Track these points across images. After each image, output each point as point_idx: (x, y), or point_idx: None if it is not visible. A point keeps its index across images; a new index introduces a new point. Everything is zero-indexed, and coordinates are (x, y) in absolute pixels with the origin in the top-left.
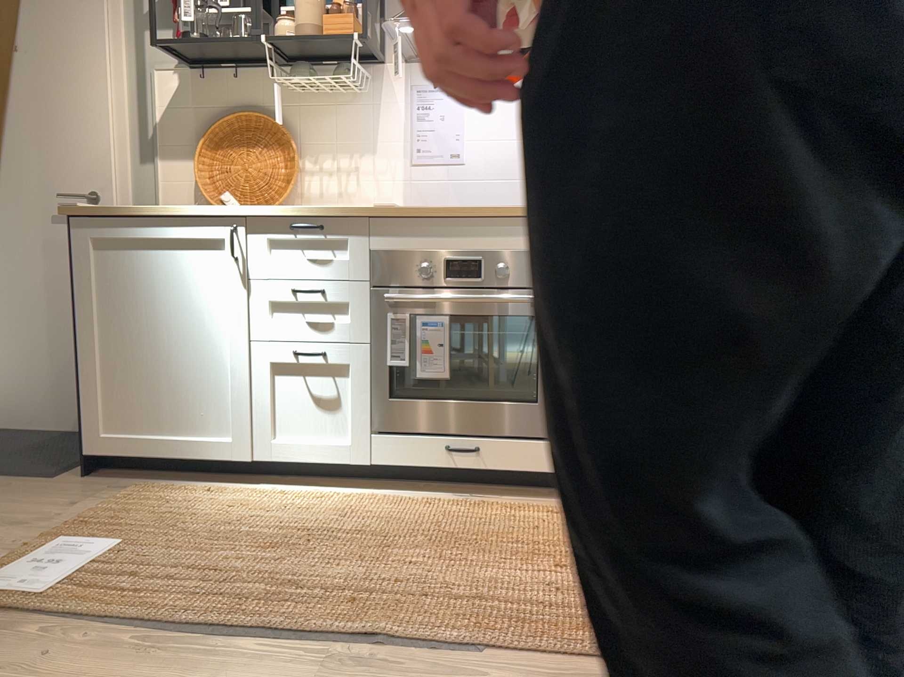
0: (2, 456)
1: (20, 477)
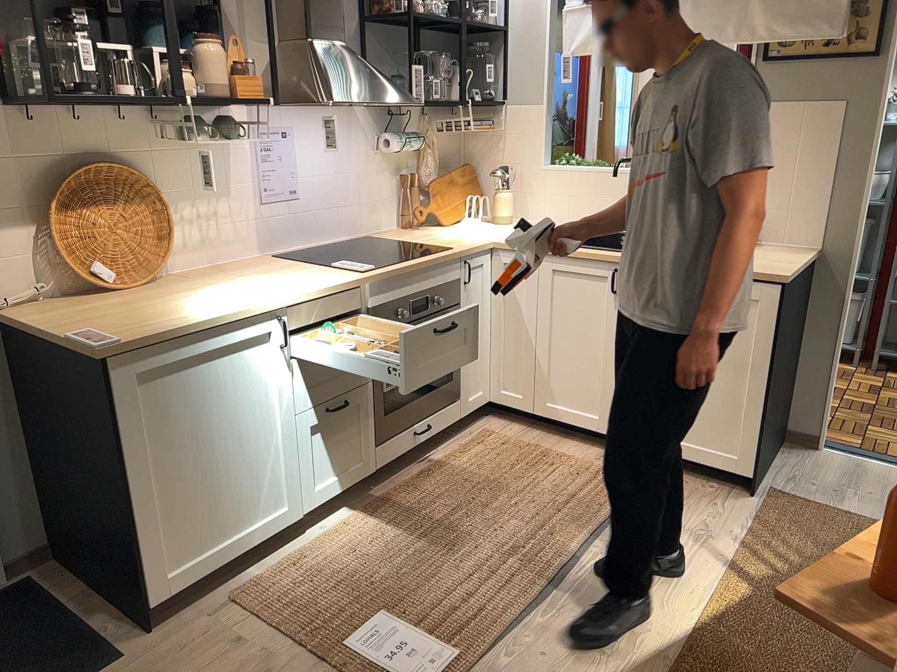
0: None
1: None
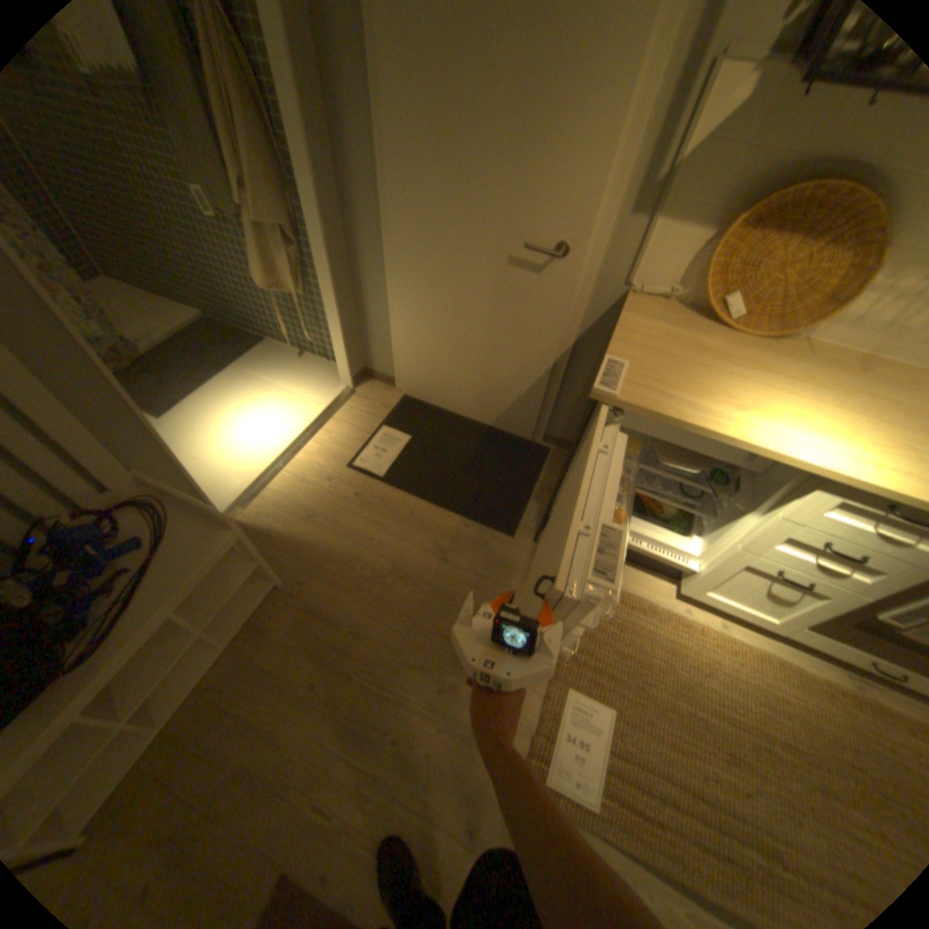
0: (461, 476)
1: (489, 527)
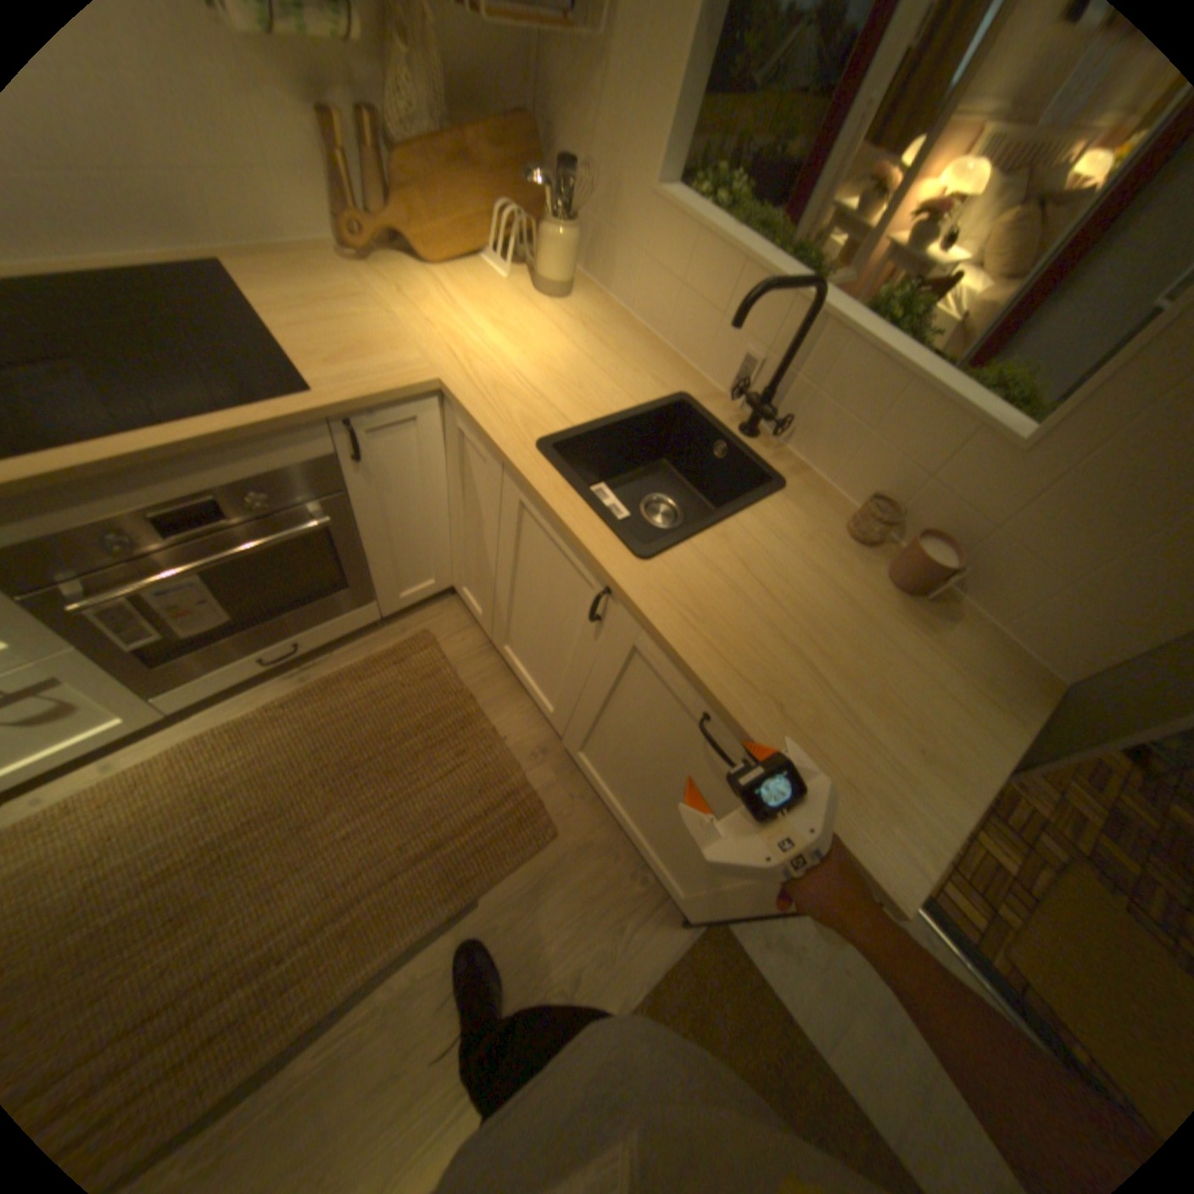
0: None
1: None
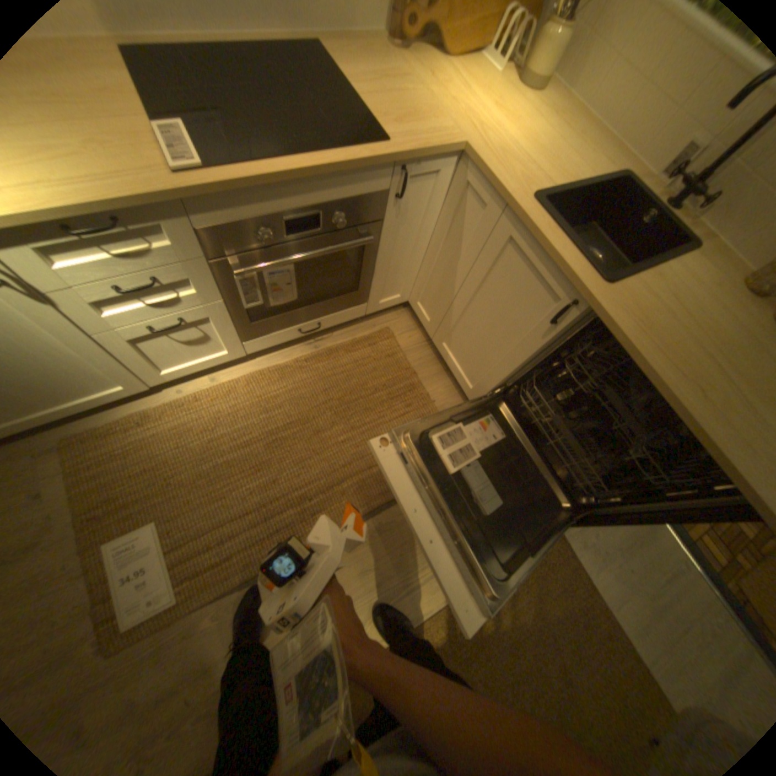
0: None
1: None
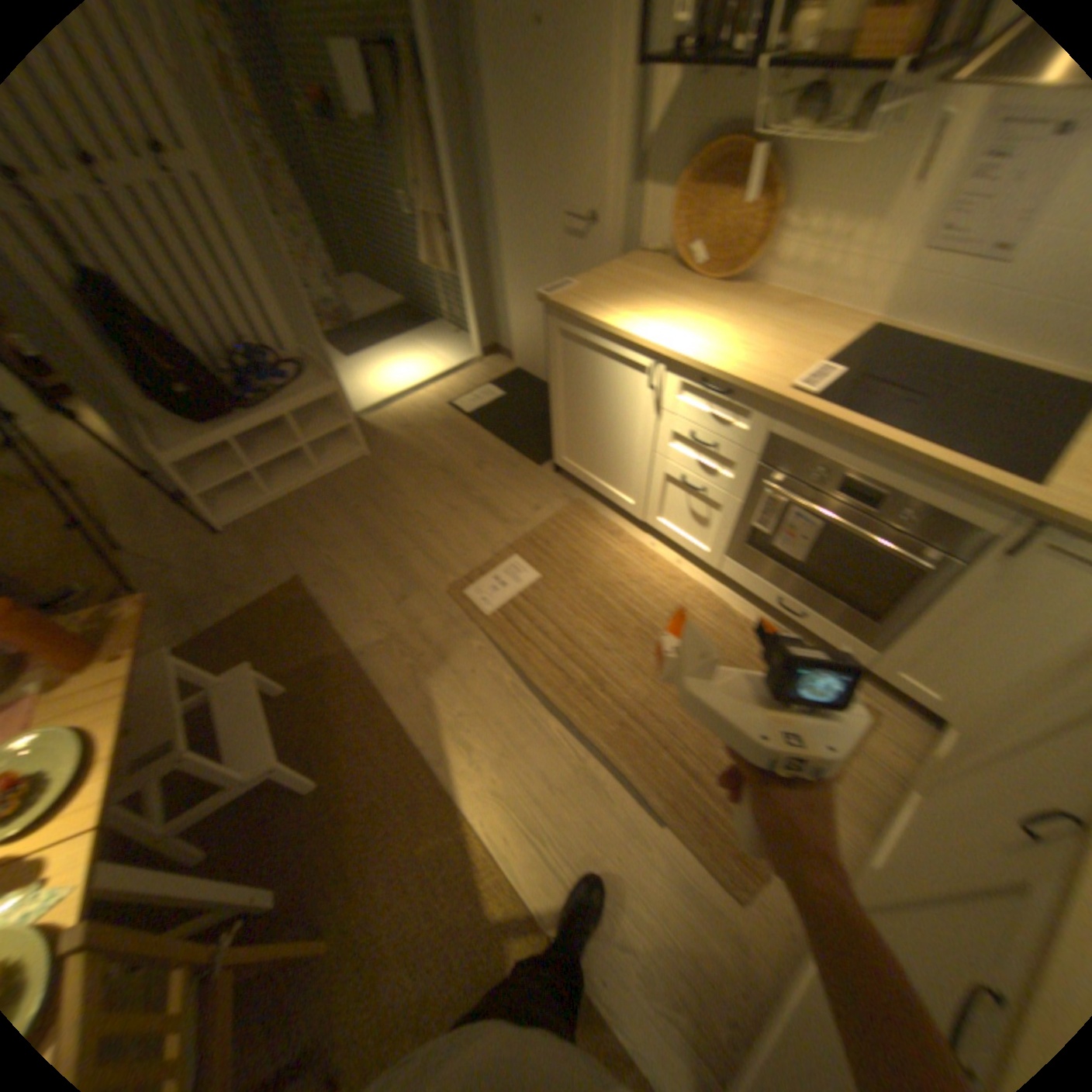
0: (527, 424)
1: (527, 458)
